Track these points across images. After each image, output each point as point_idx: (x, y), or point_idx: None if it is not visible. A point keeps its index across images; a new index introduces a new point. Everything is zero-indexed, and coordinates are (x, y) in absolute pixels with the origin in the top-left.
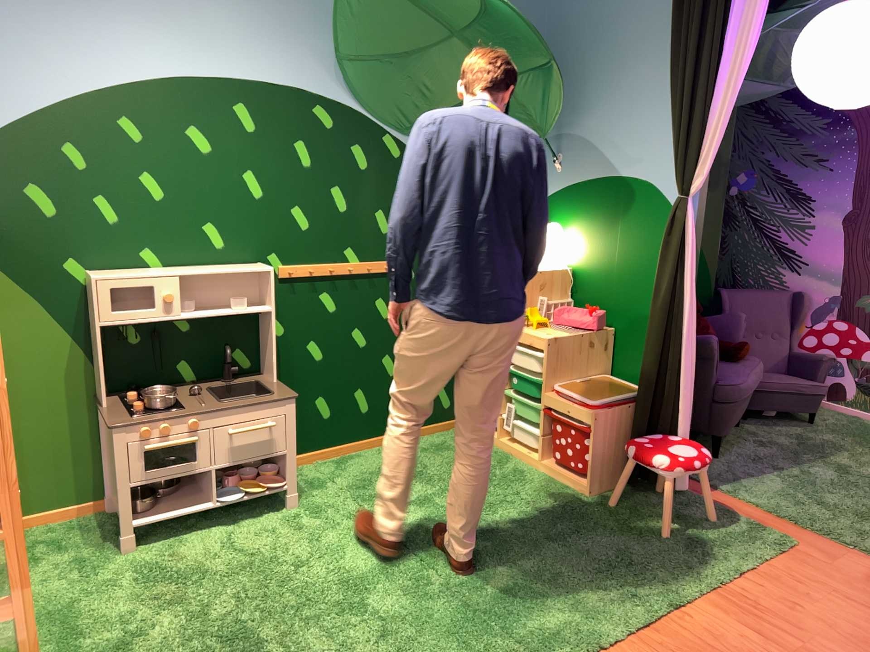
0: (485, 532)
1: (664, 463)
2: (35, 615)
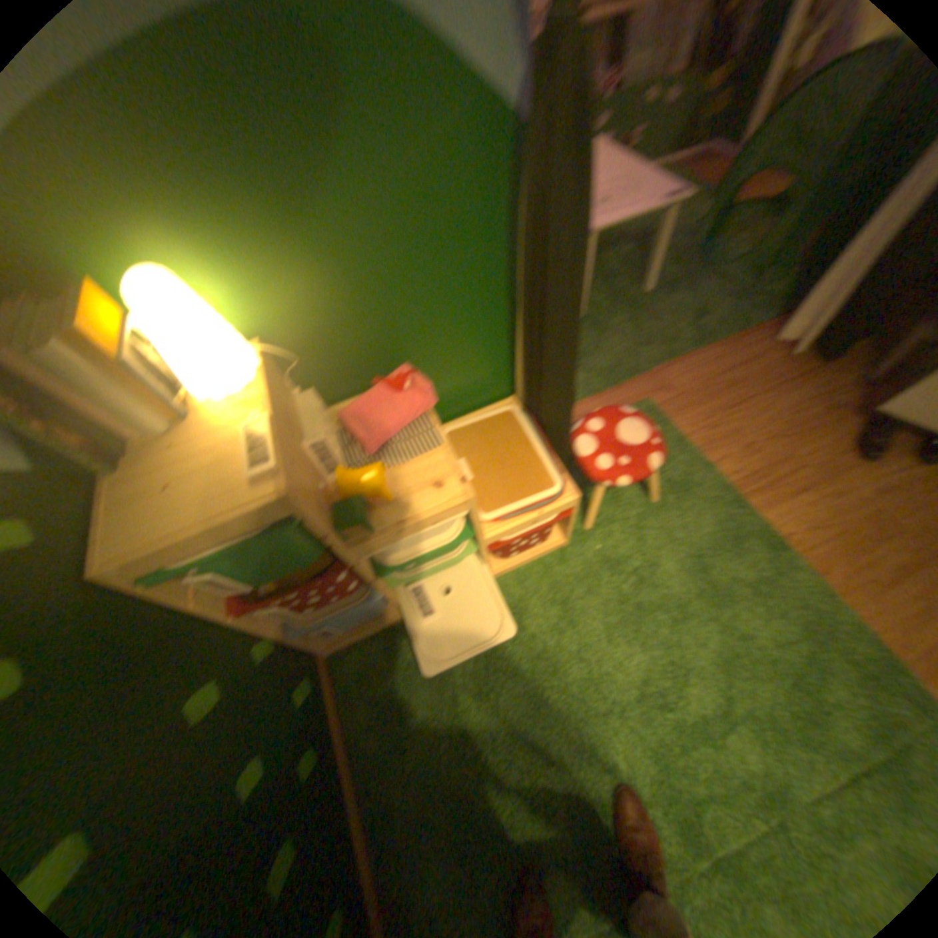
0: (663, 706)
1: (660, 460)
2: None
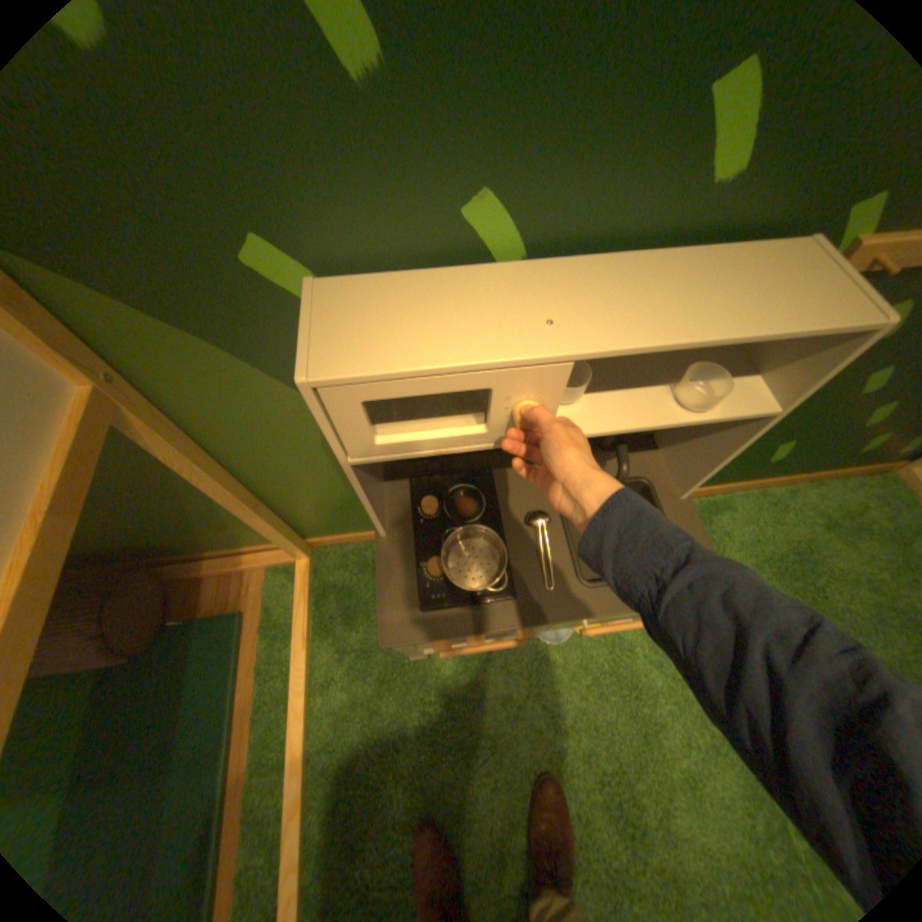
0: None
1: None
2: (310, 770)
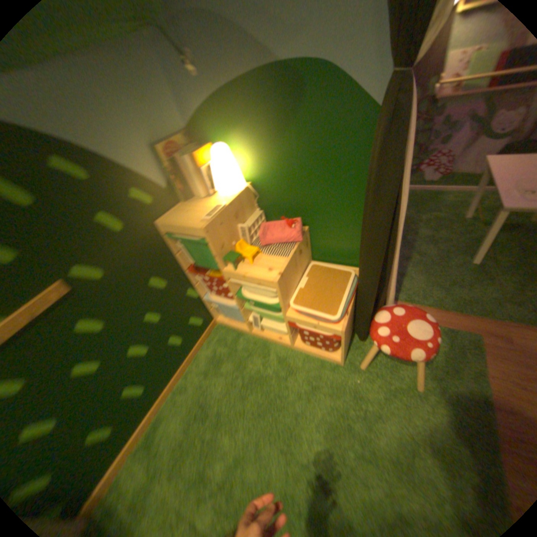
0: (311, 483)
1: (421, 357)
2: None
